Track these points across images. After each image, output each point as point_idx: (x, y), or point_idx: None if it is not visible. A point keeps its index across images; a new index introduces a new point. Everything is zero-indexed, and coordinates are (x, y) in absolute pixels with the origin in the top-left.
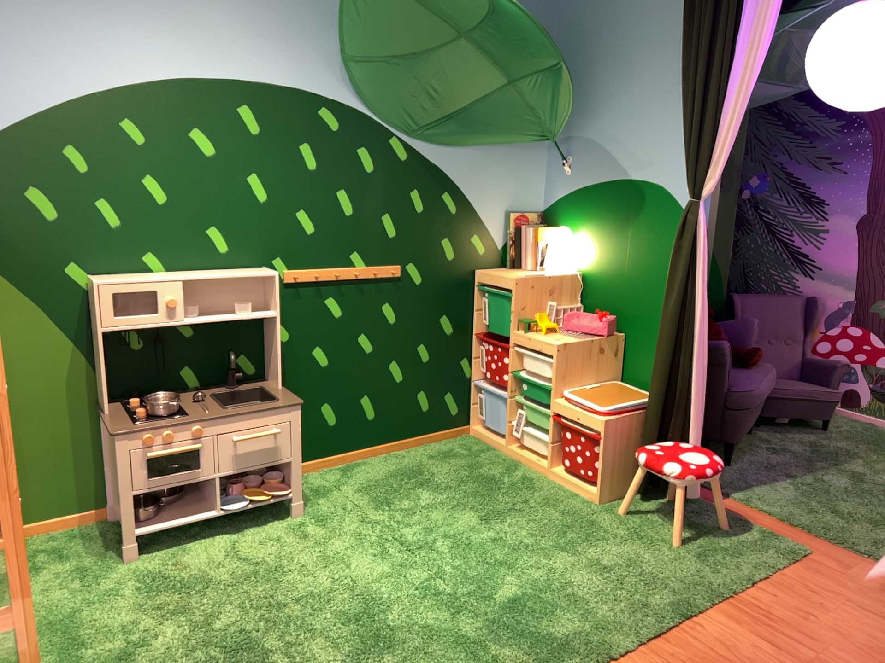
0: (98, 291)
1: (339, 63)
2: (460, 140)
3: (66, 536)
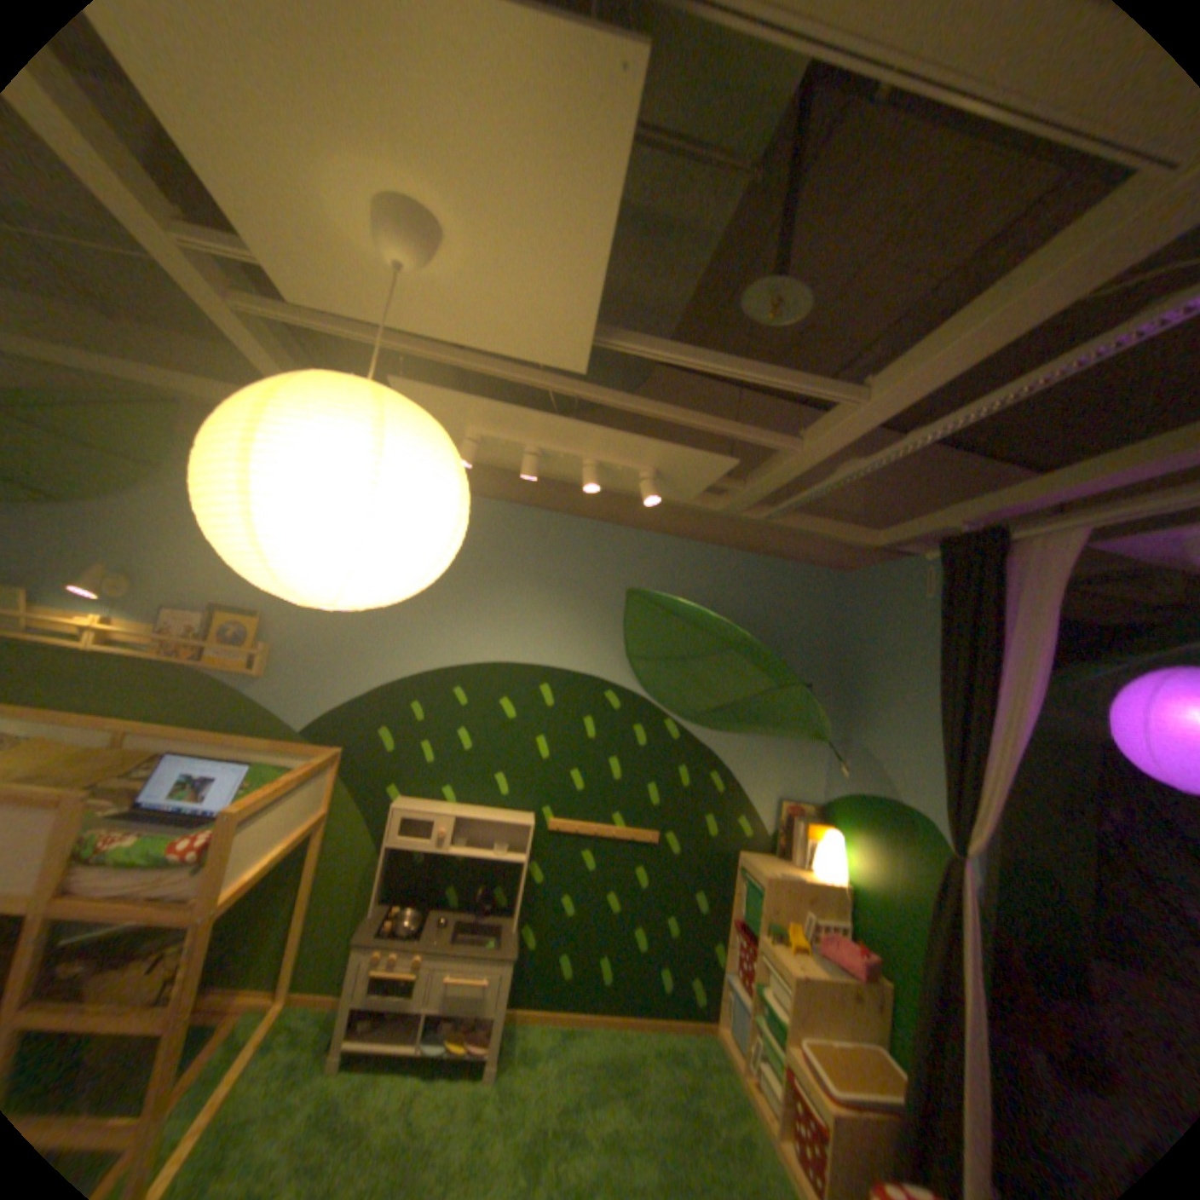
0: (393, 816)
1: (628, 659)
2: (733, 730)
3: (314, 1020)
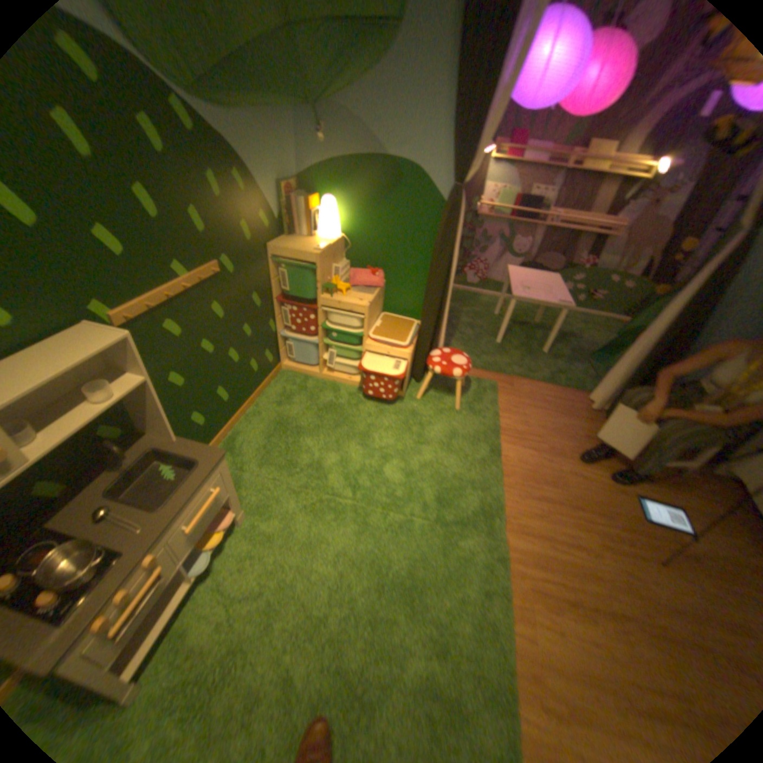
0: None
1: None
2: (236, 101)
3: None
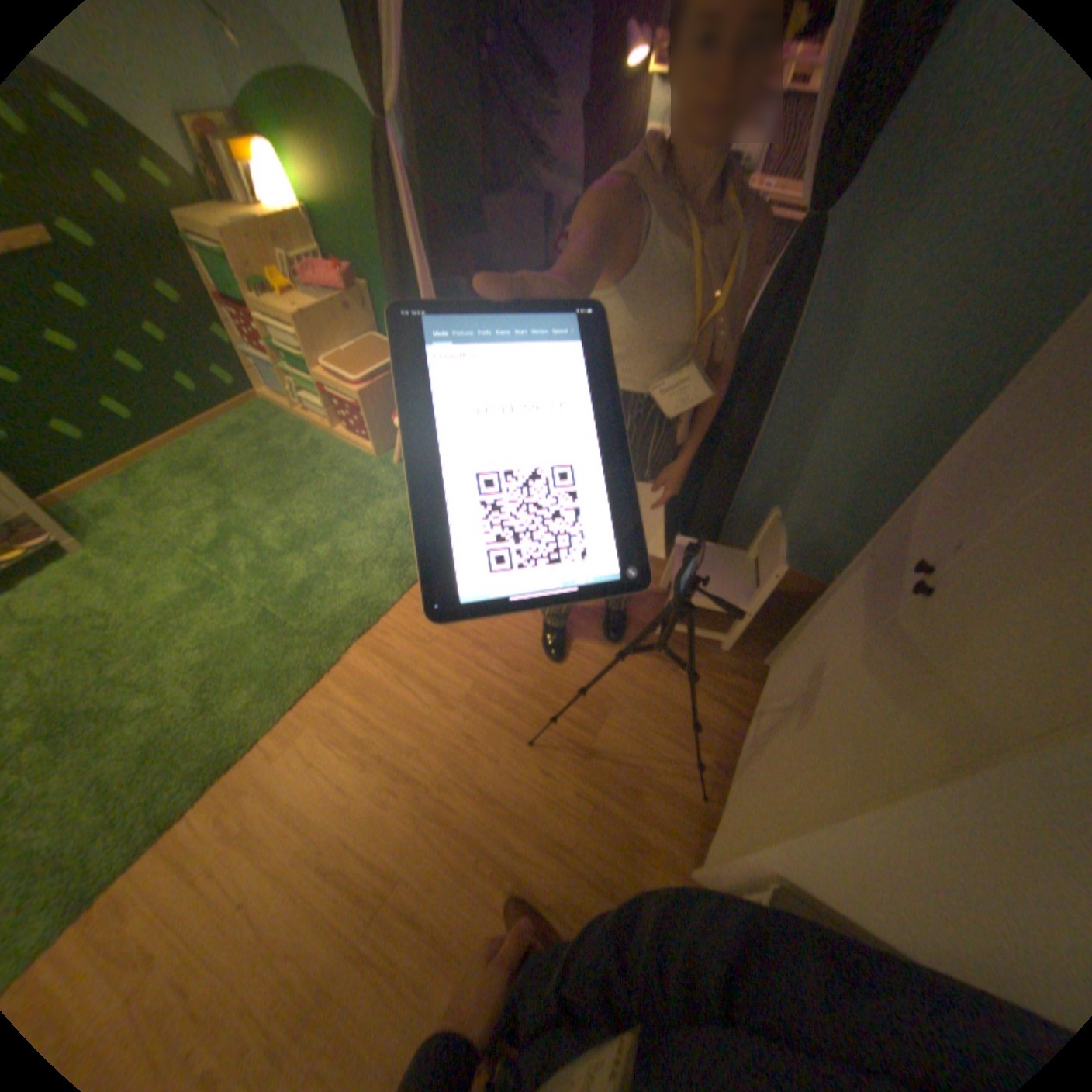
0: None
1: None
2: None
3: None
